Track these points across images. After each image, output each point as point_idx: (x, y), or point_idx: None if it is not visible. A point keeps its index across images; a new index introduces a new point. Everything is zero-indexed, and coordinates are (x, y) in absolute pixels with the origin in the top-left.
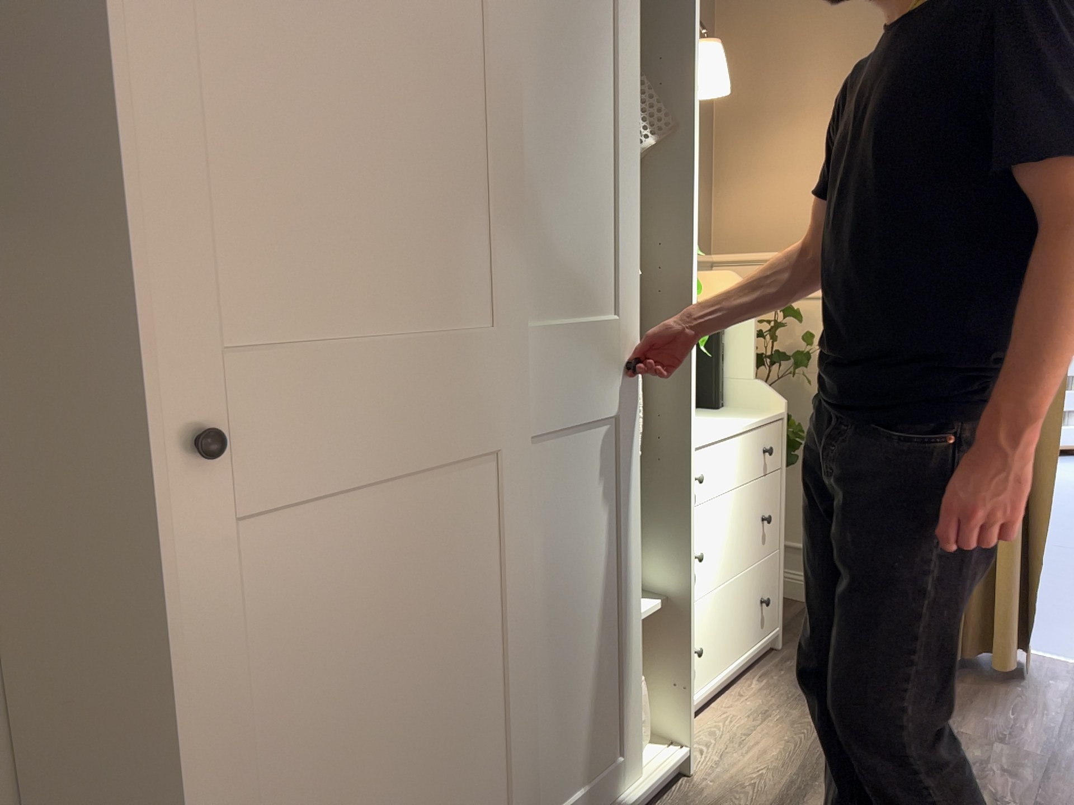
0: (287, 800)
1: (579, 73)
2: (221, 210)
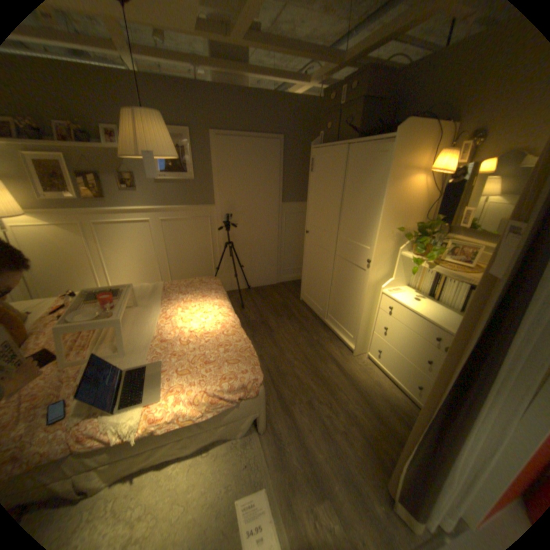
0: (307, 270)
1: (358, 188)
2: (310, 210)
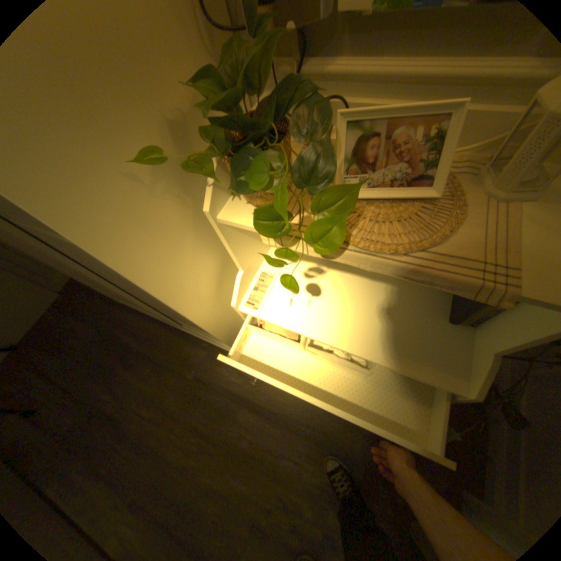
0: None
1: None
2: None
